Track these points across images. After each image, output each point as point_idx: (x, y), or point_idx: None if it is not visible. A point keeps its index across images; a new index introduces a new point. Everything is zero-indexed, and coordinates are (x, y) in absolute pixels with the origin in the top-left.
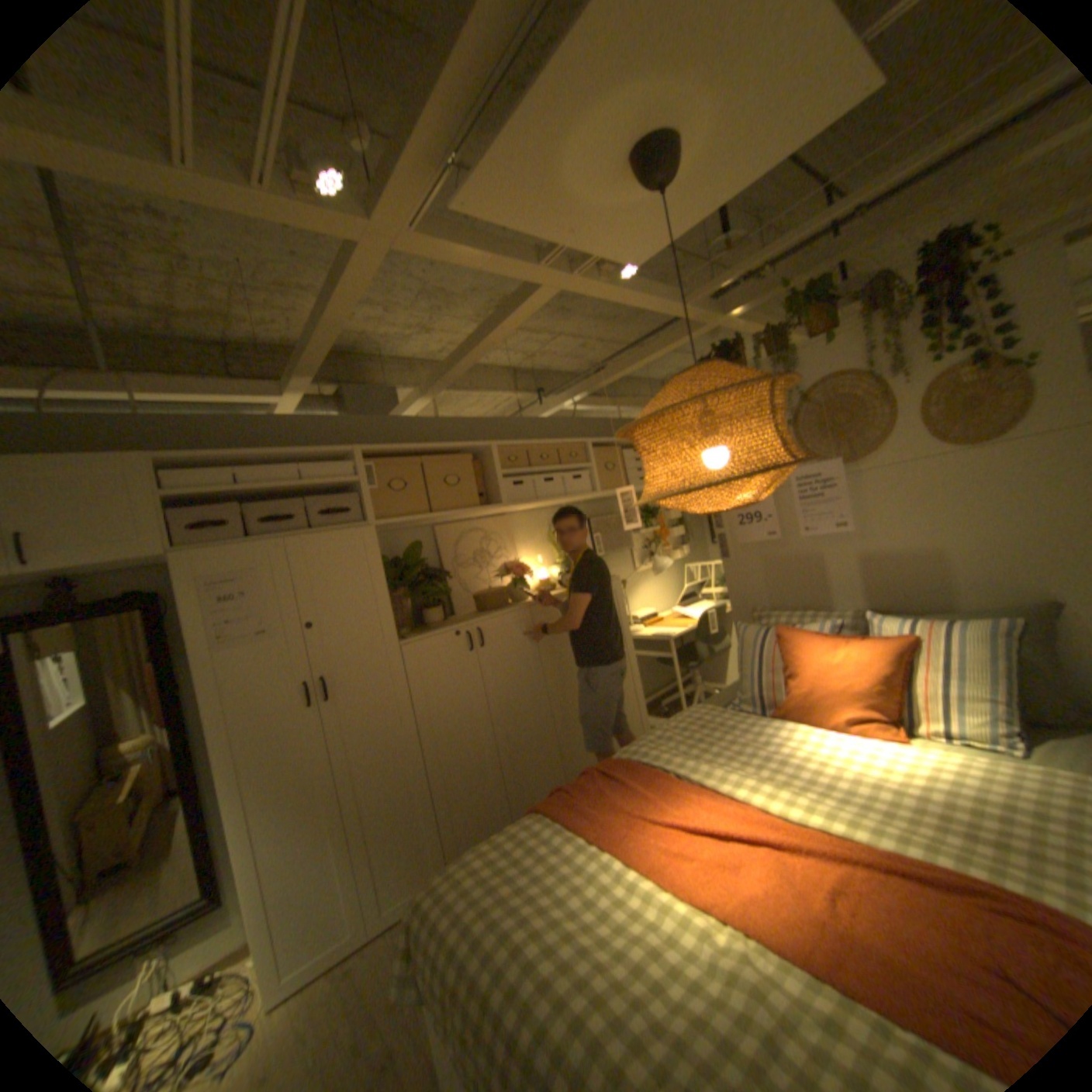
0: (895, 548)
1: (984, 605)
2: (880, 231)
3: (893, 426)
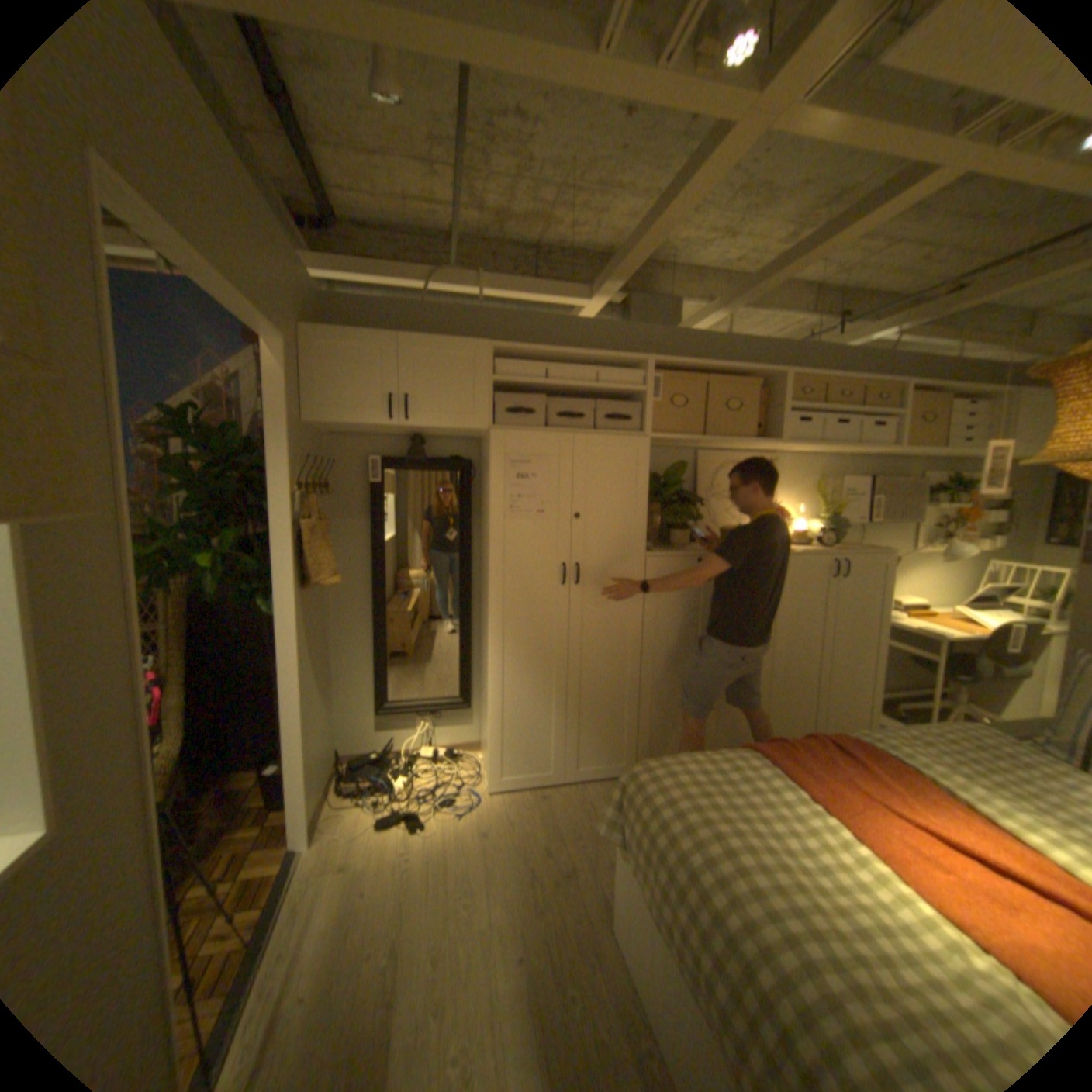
0: None
1: None
2: None
3: None
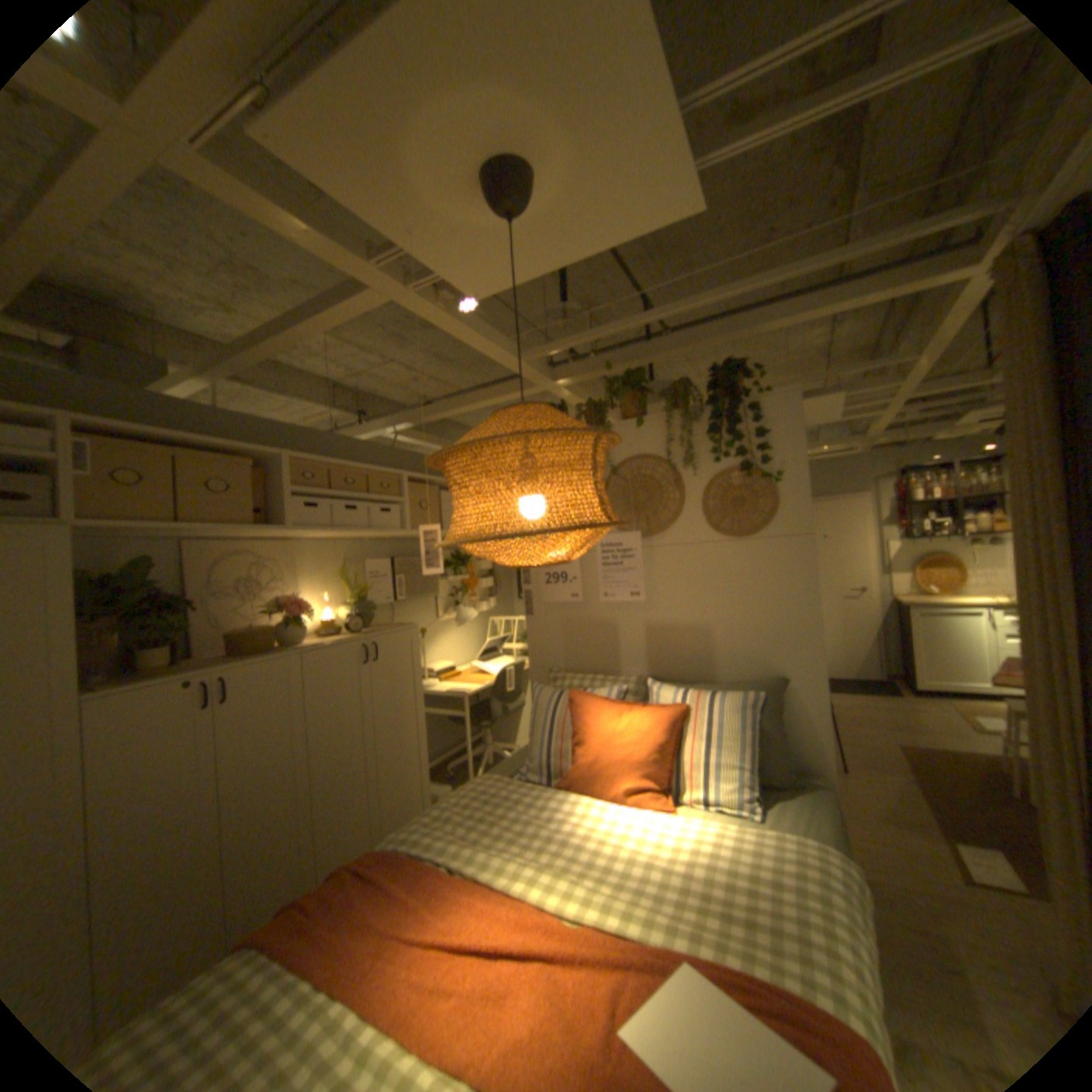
0: (674, 620)
1: (735, 677)
2: (683, 345)
3: (681, 511)
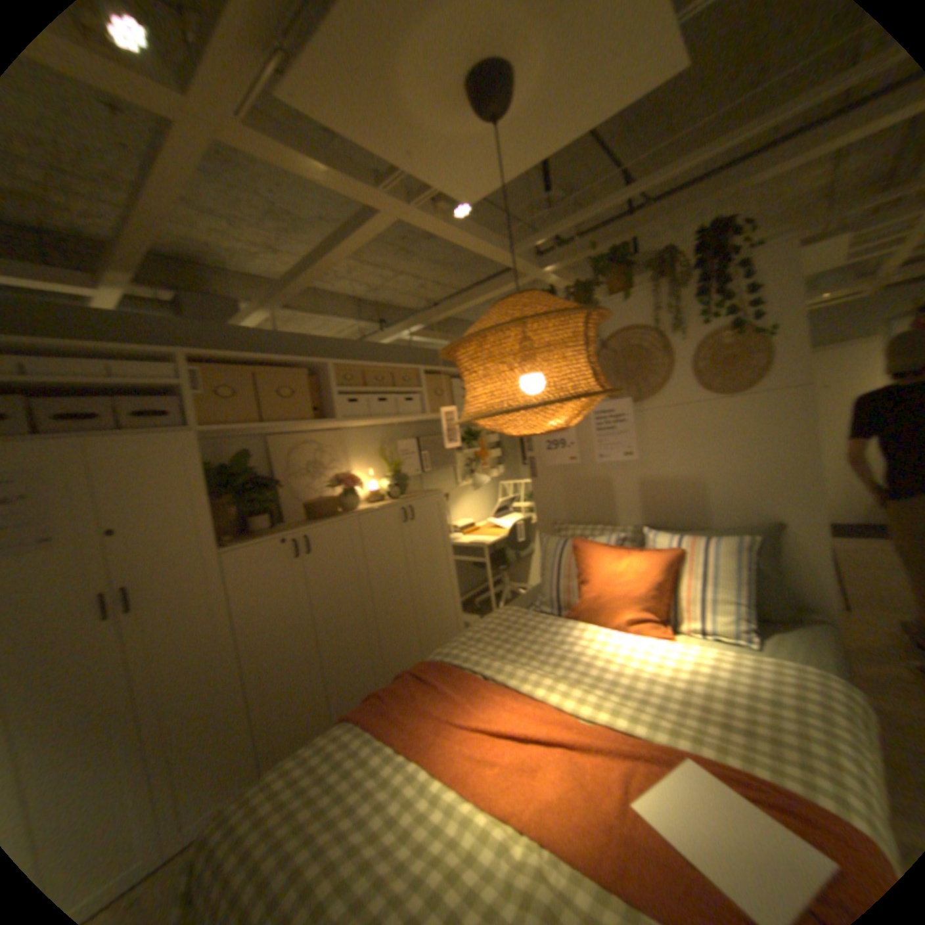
0: (668, 475)
1: (731, 524)
2: (668, 213)
3: (671, 375)
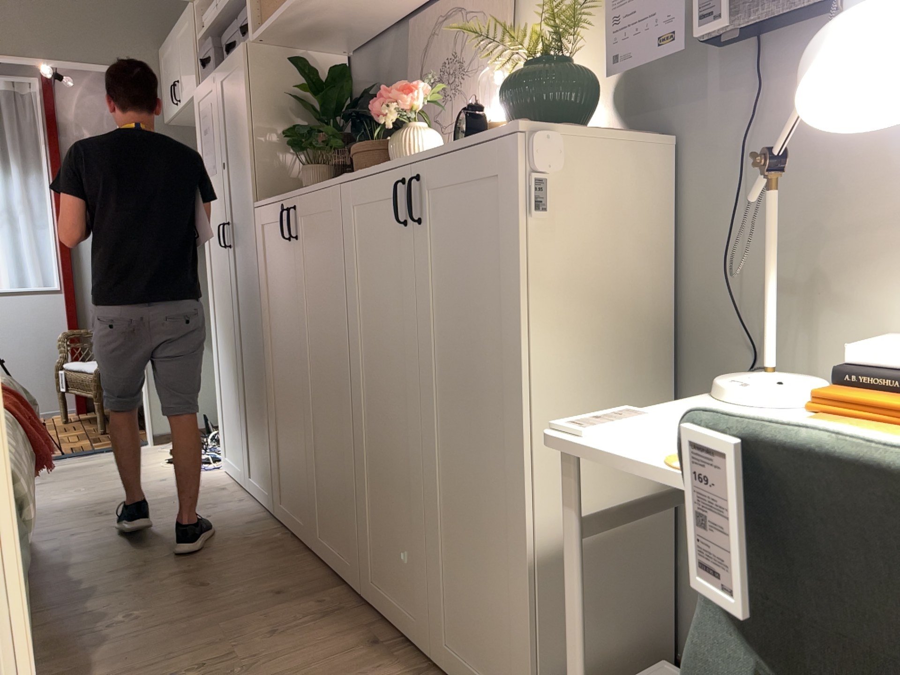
0: None
1: None
2: None
3: None
